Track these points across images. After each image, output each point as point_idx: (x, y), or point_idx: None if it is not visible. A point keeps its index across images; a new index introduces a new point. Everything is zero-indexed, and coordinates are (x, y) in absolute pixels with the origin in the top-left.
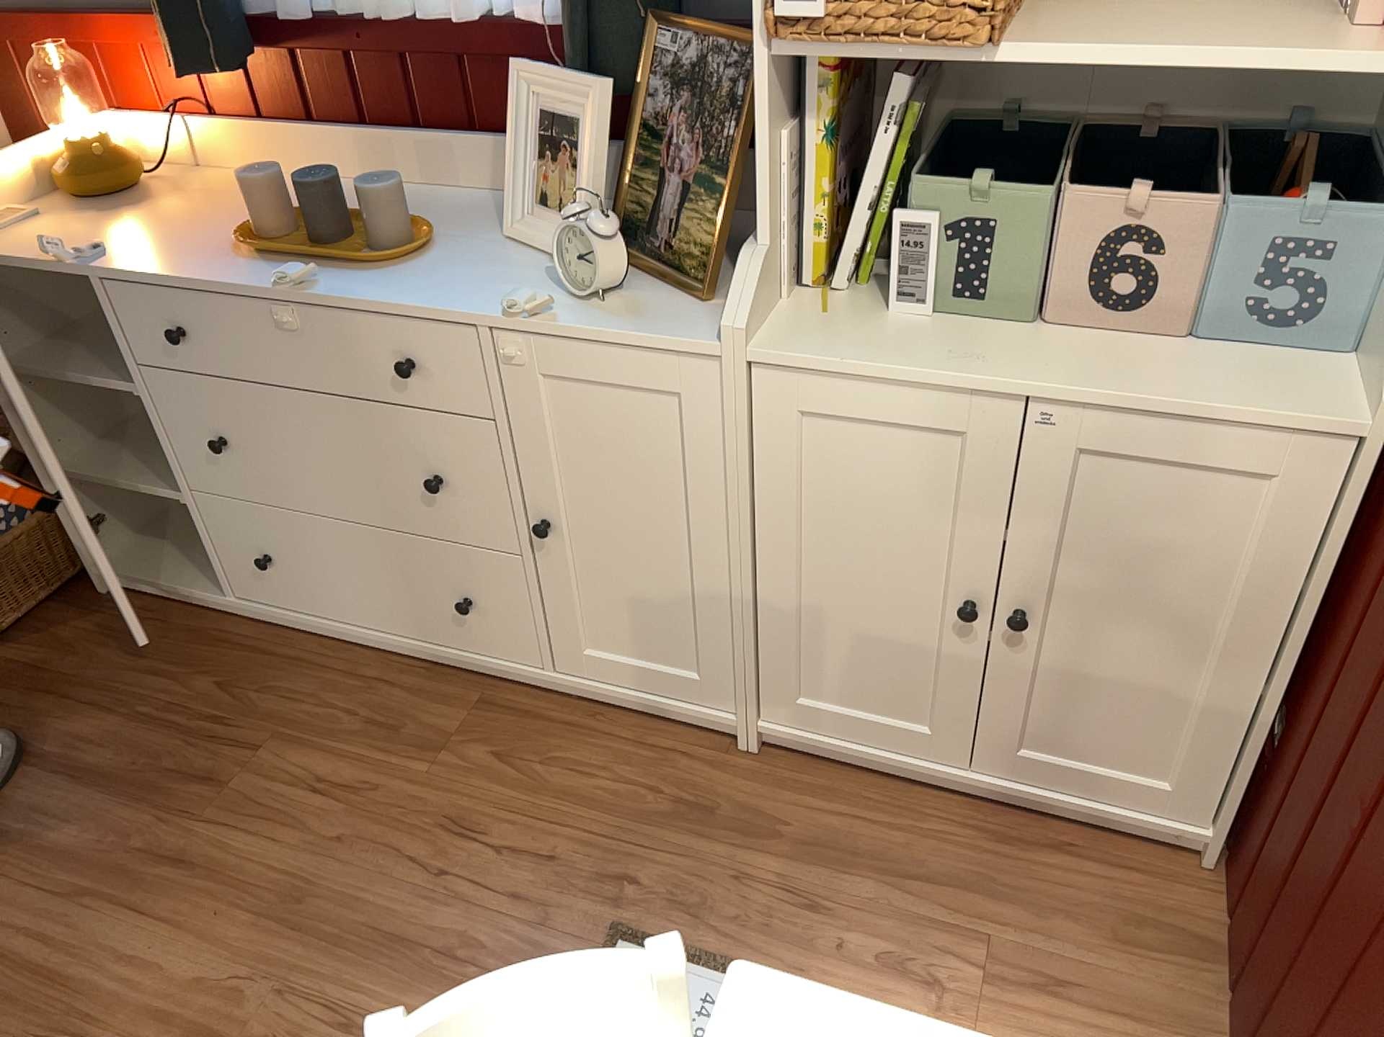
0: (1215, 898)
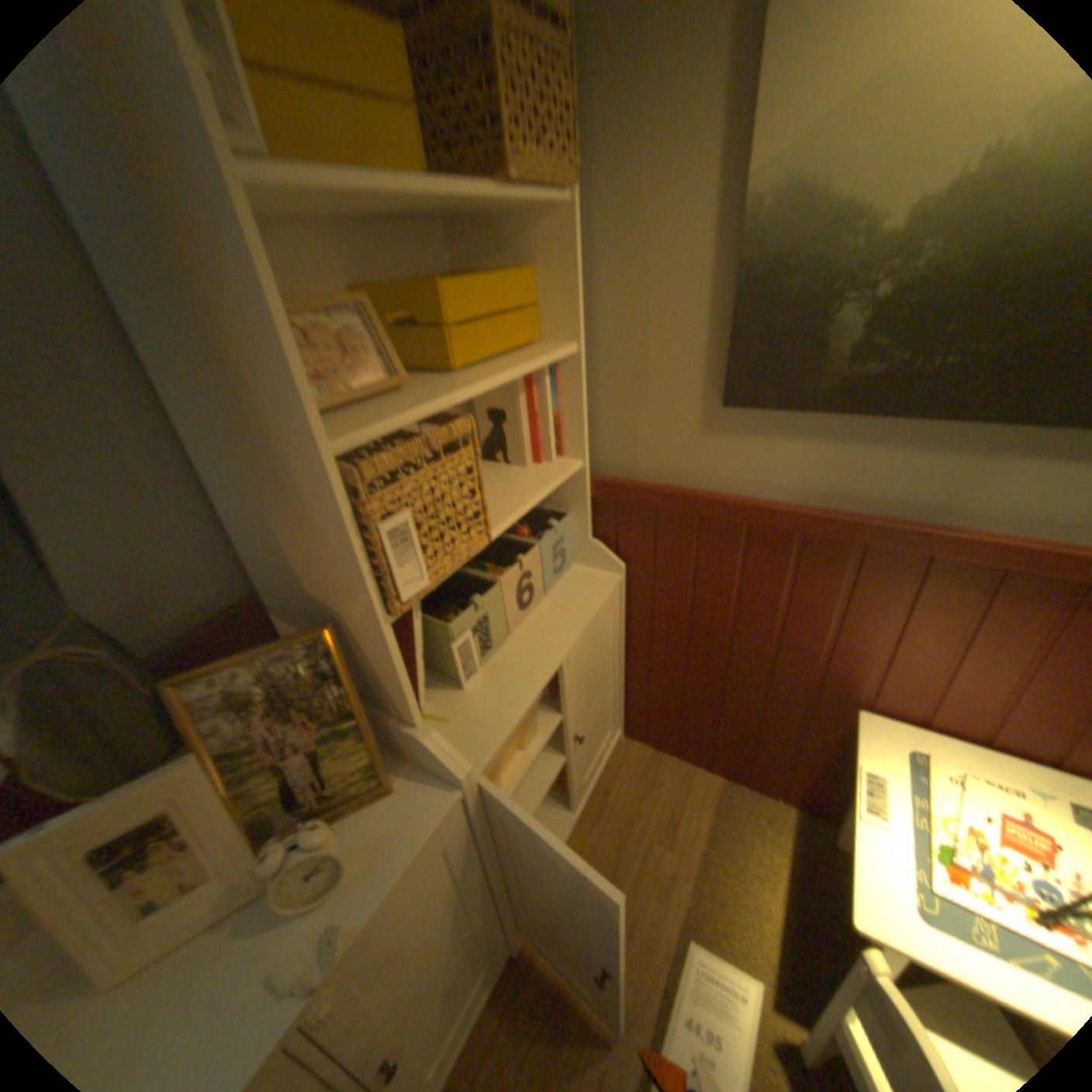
0: (638, 743)
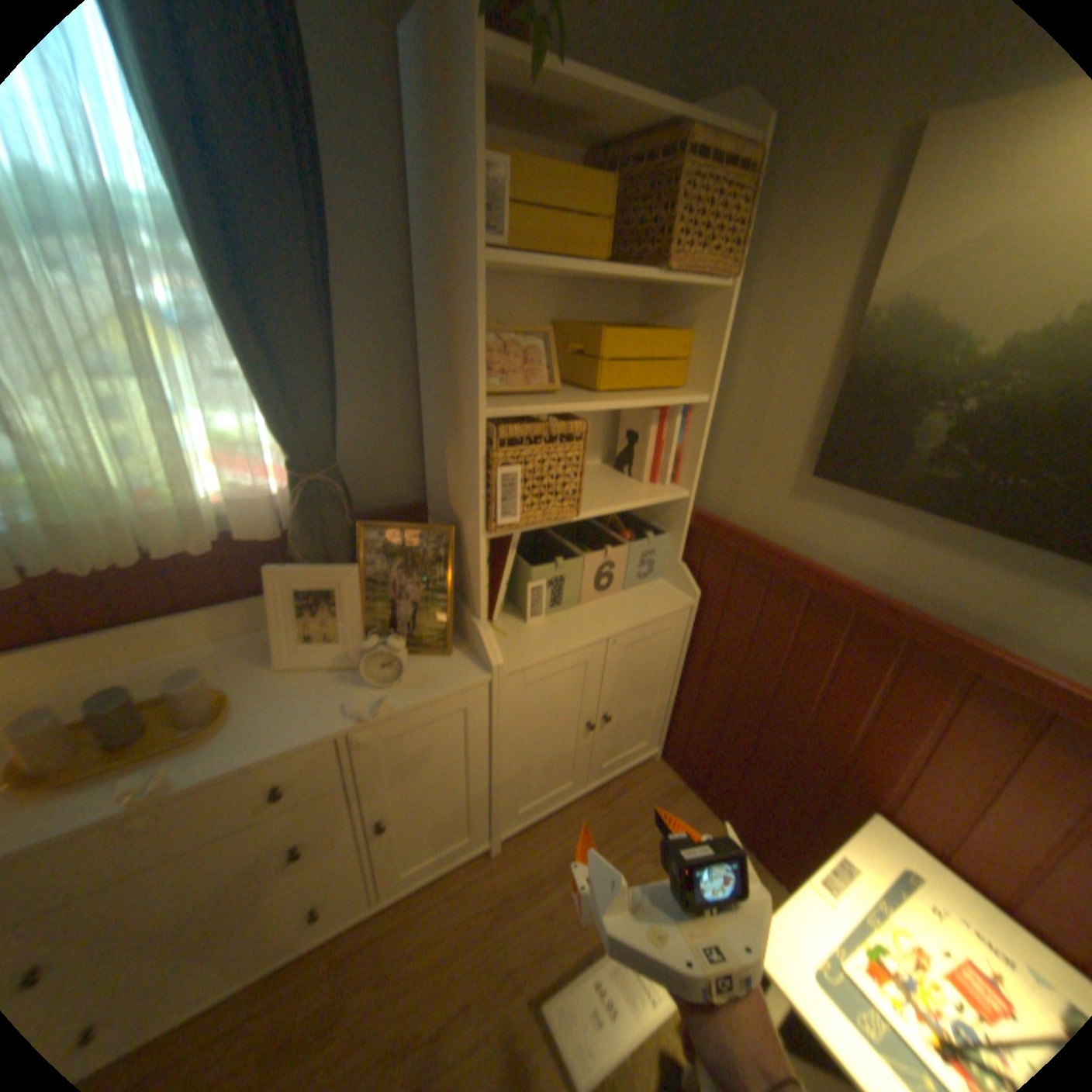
0: (672, 773)
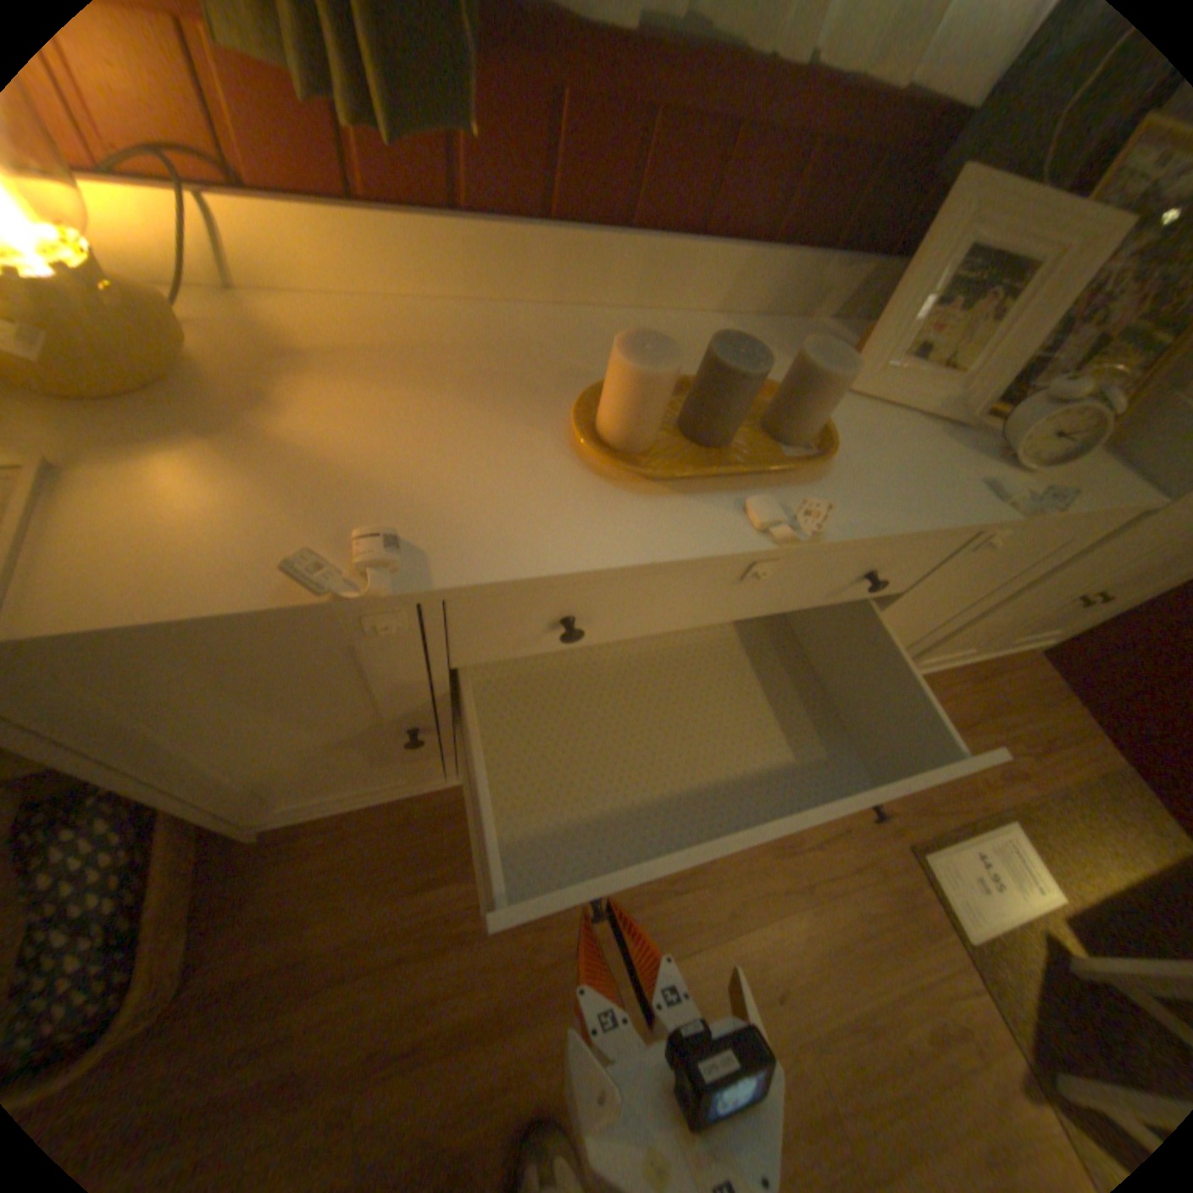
0: (1054, 670)
